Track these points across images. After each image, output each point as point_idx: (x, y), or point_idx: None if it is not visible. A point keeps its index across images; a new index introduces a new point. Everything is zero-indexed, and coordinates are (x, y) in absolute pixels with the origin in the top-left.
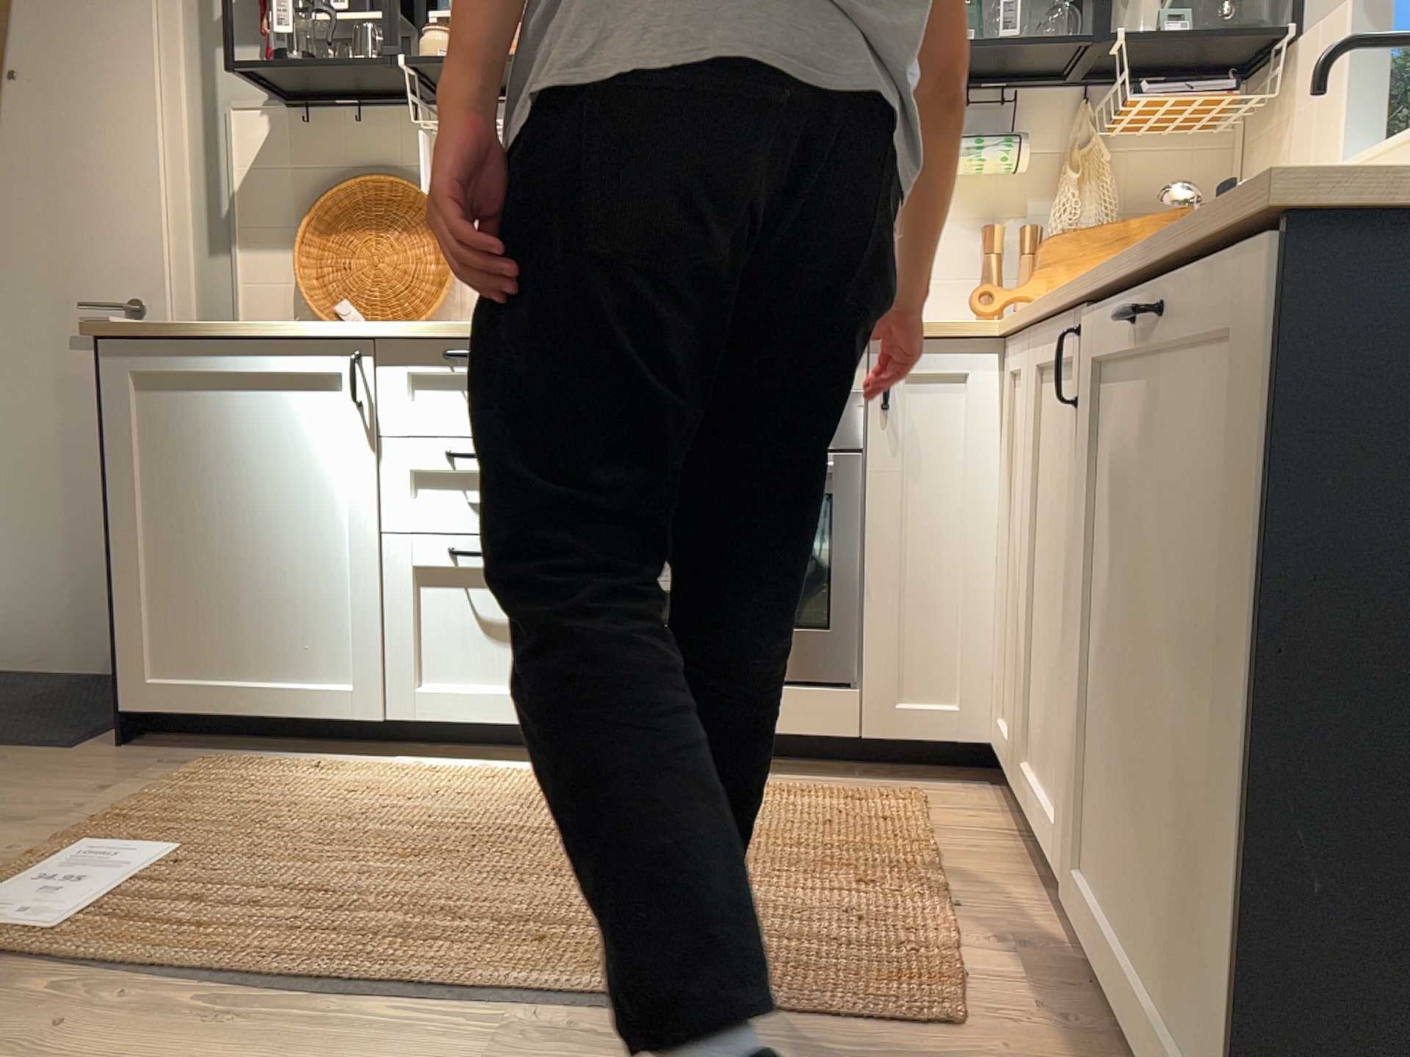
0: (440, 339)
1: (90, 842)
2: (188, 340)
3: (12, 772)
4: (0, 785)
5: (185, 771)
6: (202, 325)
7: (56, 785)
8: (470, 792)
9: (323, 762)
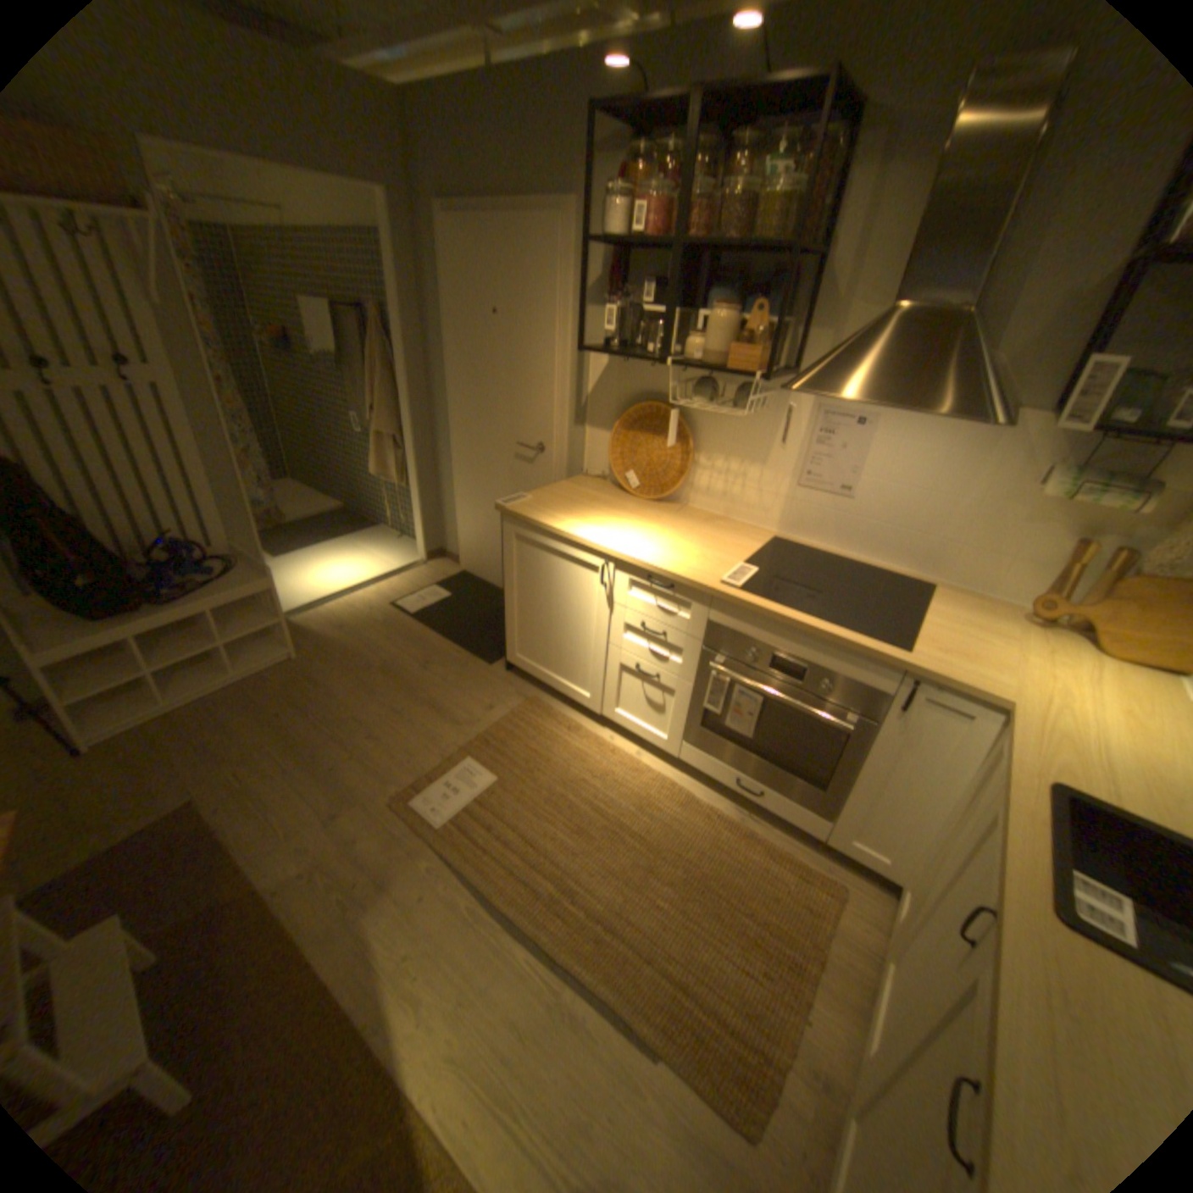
0: (646, 569)
1: (471, 754)
2: (535, 526)
3: (466, 677)
4: (460, 686)
5: (521, 704)
6: (541, 523)
7: (477, 695)
8: (621, 777)
9: (575, 716)
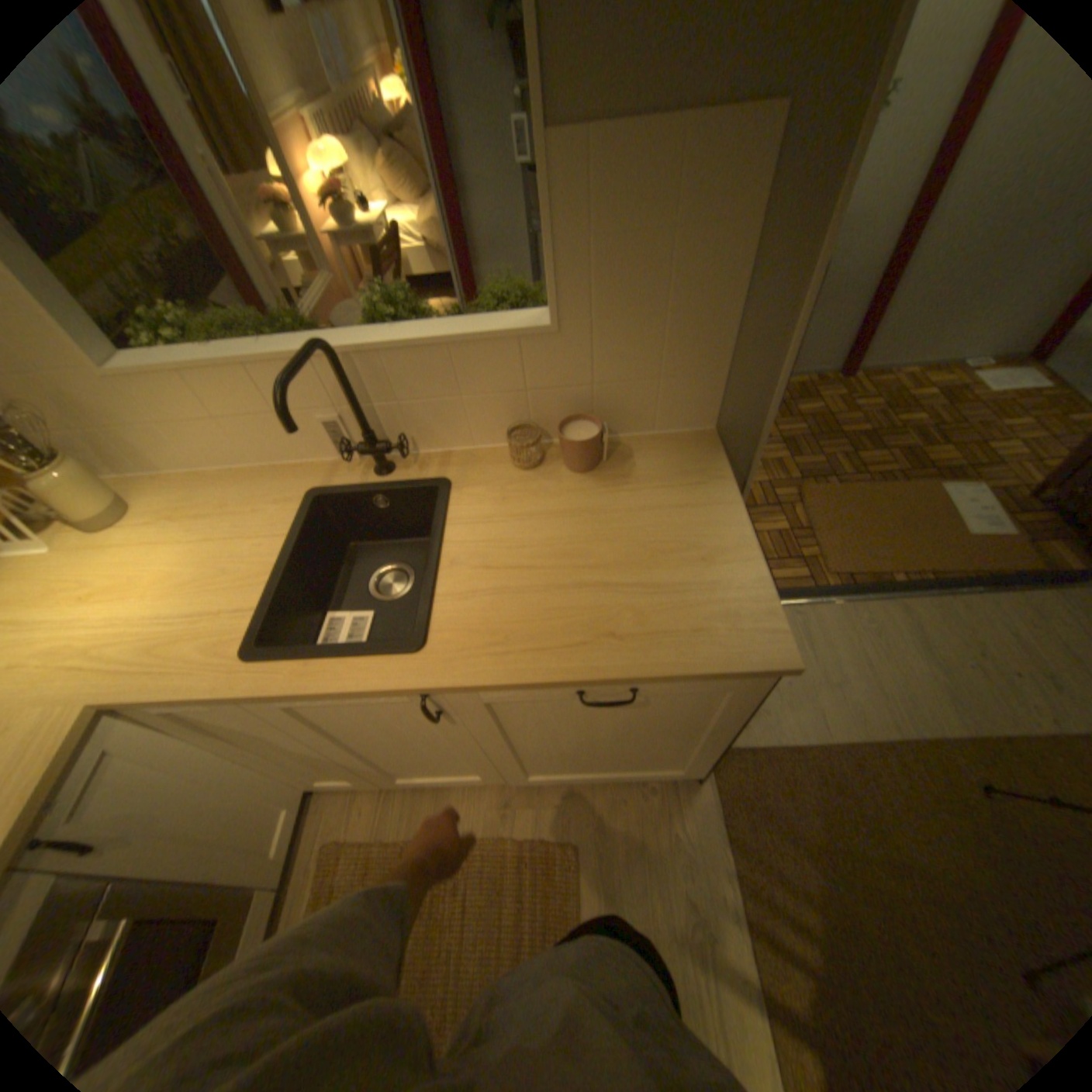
0: None
1: None
2: None
3: None
4: None
5: None
6: None
7: None
8: None
9: None
